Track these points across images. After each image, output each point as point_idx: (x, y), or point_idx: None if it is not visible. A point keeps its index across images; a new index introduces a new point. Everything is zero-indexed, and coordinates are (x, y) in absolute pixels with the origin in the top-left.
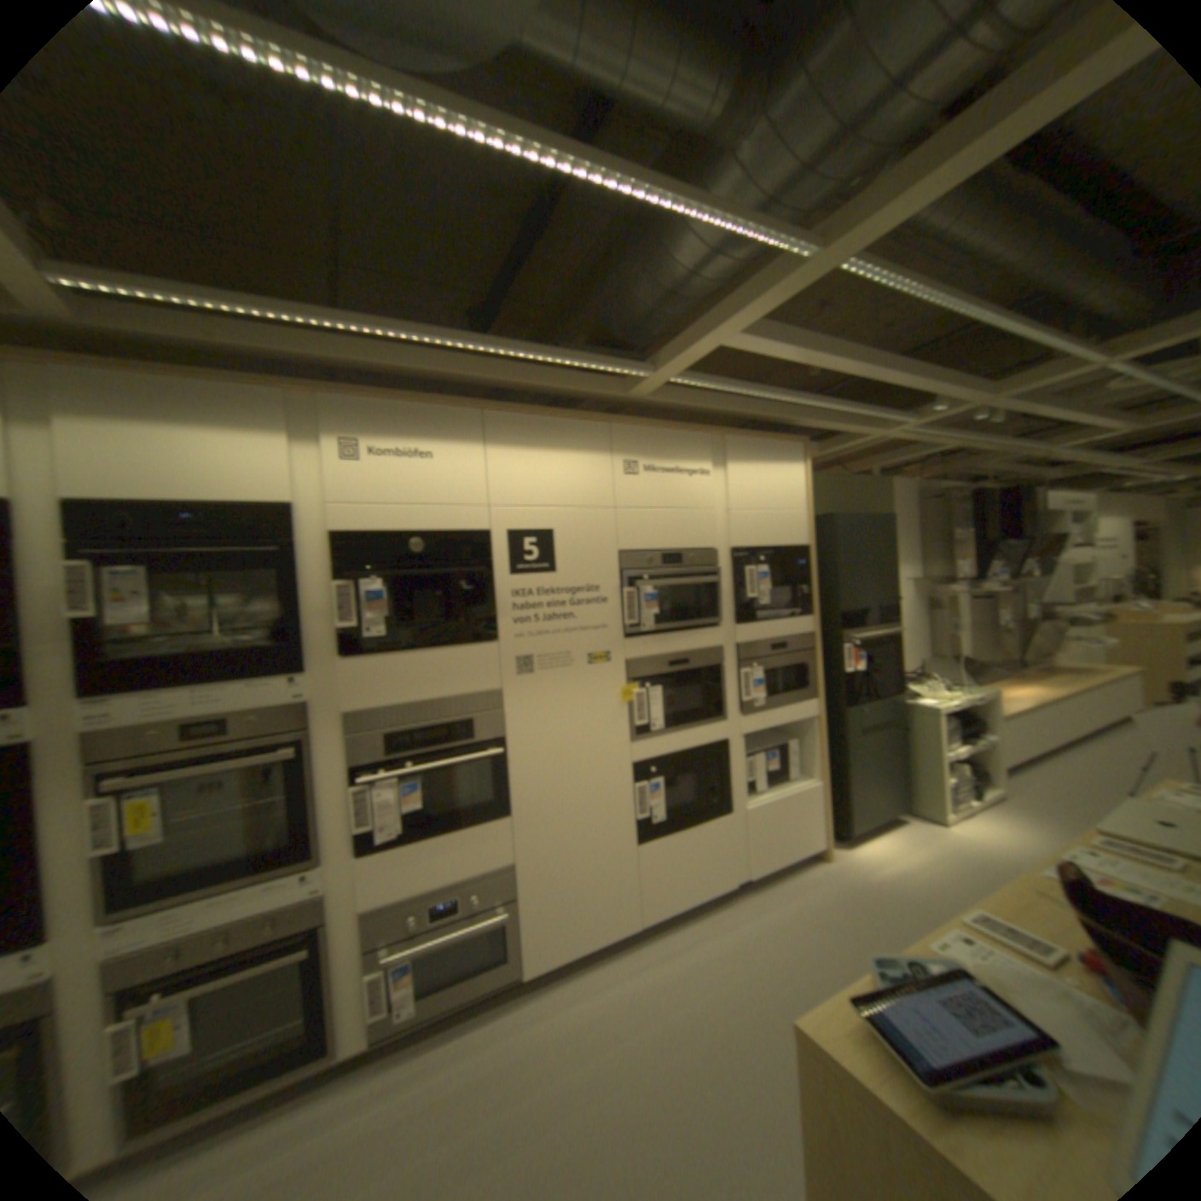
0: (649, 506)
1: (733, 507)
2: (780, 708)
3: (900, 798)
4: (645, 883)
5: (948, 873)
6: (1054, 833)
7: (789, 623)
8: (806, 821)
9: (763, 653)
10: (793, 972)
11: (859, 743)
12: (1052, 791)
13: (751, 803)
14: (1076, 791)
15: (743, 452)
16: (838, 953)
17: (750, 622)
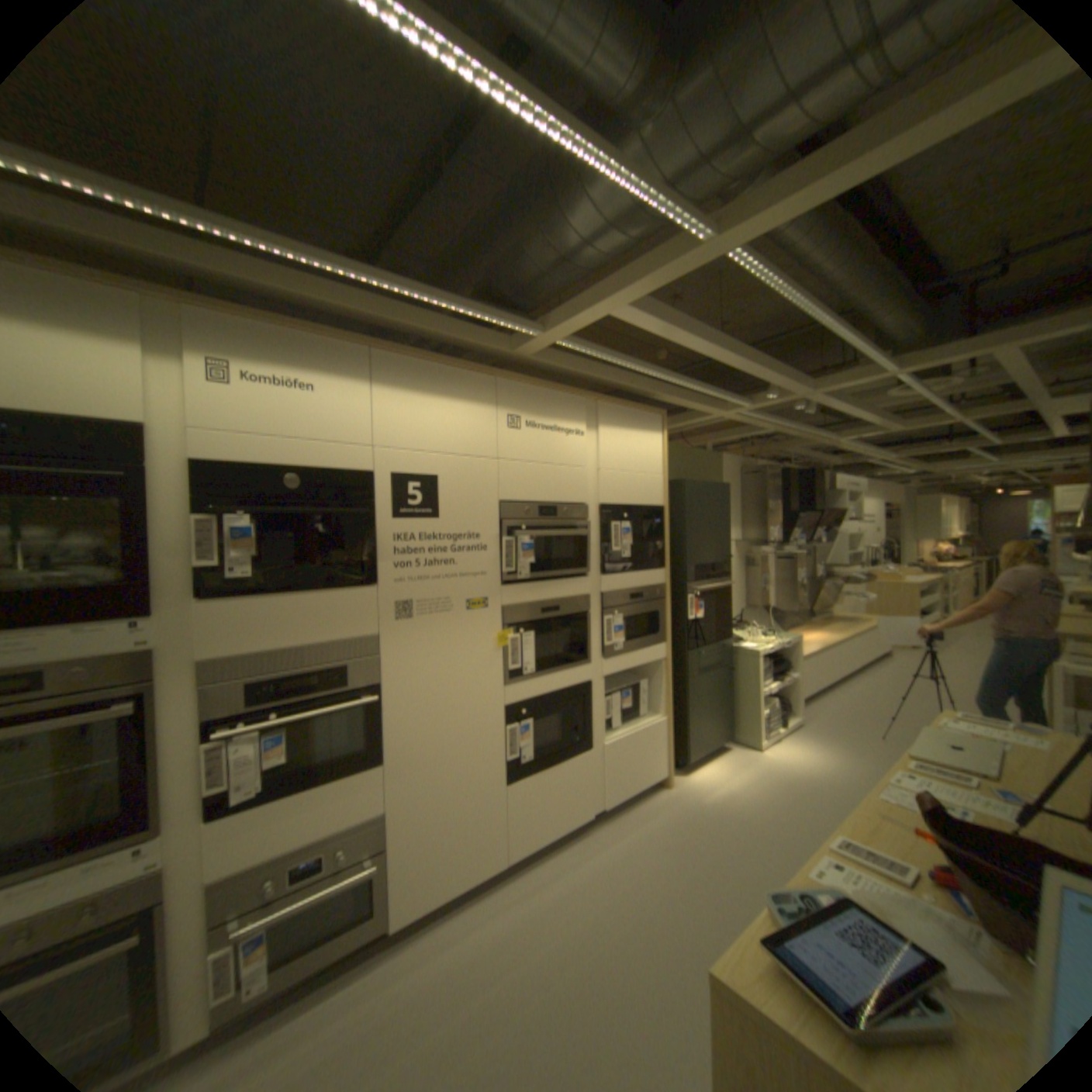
0: (531, 460)
1: (603, 468)
2: (635, 652)
3: (726, 729)
4: (513, 822)
5: (766, 792)
6: (840, 753)
7: (645, 575)
8: (654, 753)
9: (623, 602)
10: (648, 895)
11: (697, 682)
12: (835, 718)
13: (609, 739)
14: (852, 717)
15: (614, 418)
16: (685, 873)
17: (614, 573)
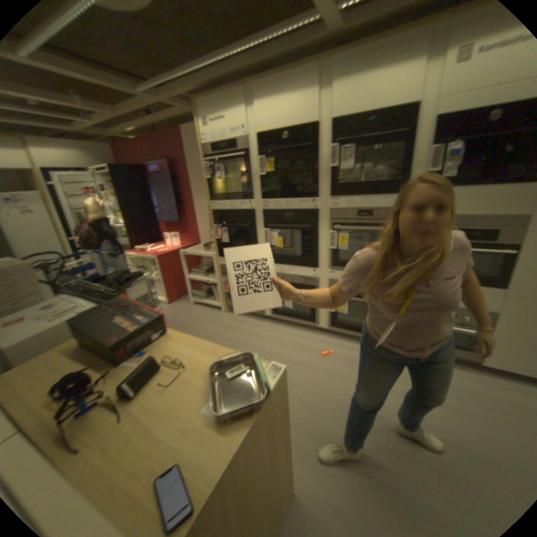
0: None
1: None
2: None
3: None
4: None
5: None
6: None
7: None
8: None
9: None
10: None
11: None
12: None
13: None
14: None
15: None
16: None
17: None
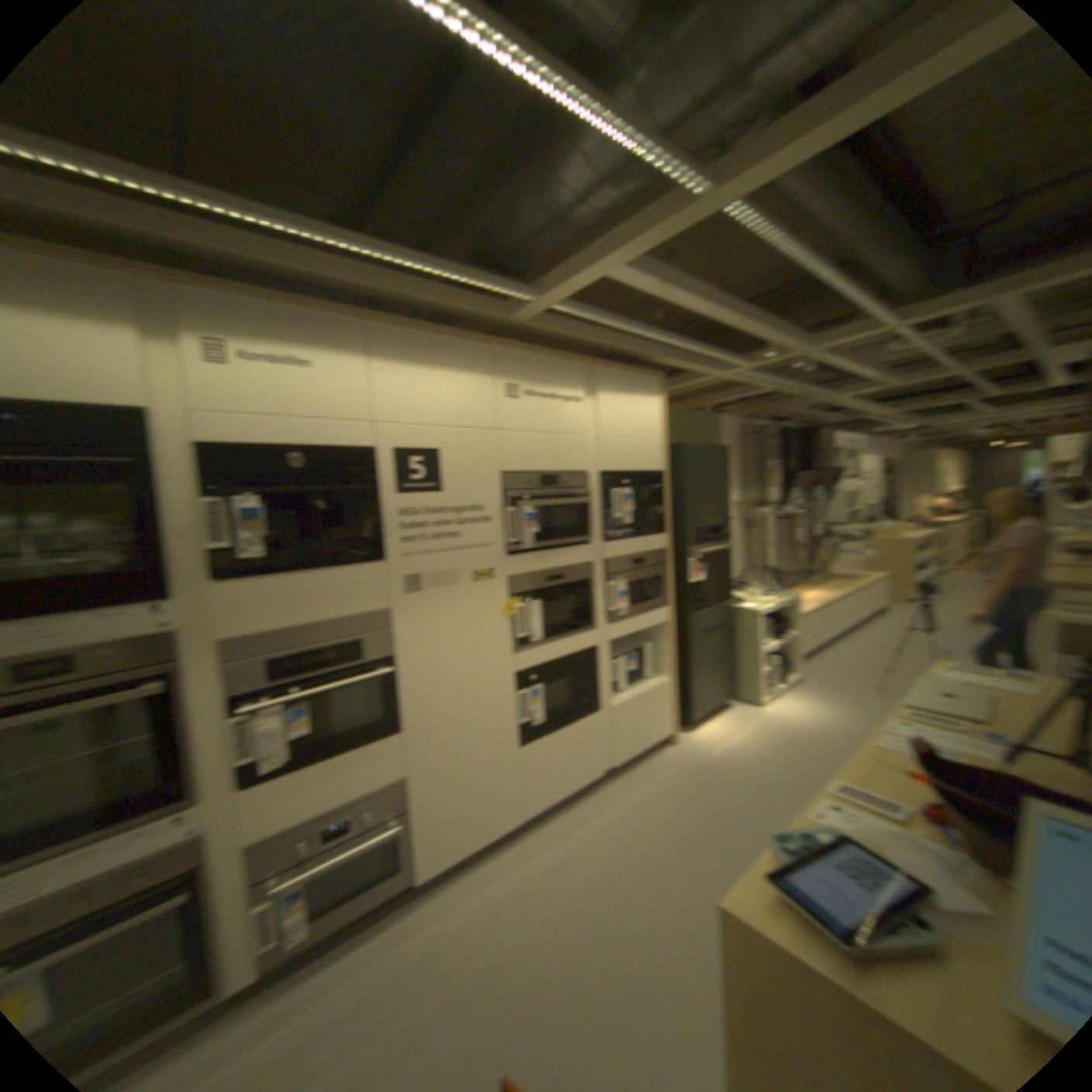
0: (527, 430)
1: (600, 435)
2: (637, 616)
3: (726, 686)
4: (525, 781)
5: (765, 744)
6: (836, 705)
7: (645, 541)
8: (656, 712)
9: (624, 568)
10: (655, 842)
11: (697, 643)
12: (831, 672)
13: (613, 701)
14: (848, 670)
15: (609, 384)
16: (689, 821)
17: (614, 540)
